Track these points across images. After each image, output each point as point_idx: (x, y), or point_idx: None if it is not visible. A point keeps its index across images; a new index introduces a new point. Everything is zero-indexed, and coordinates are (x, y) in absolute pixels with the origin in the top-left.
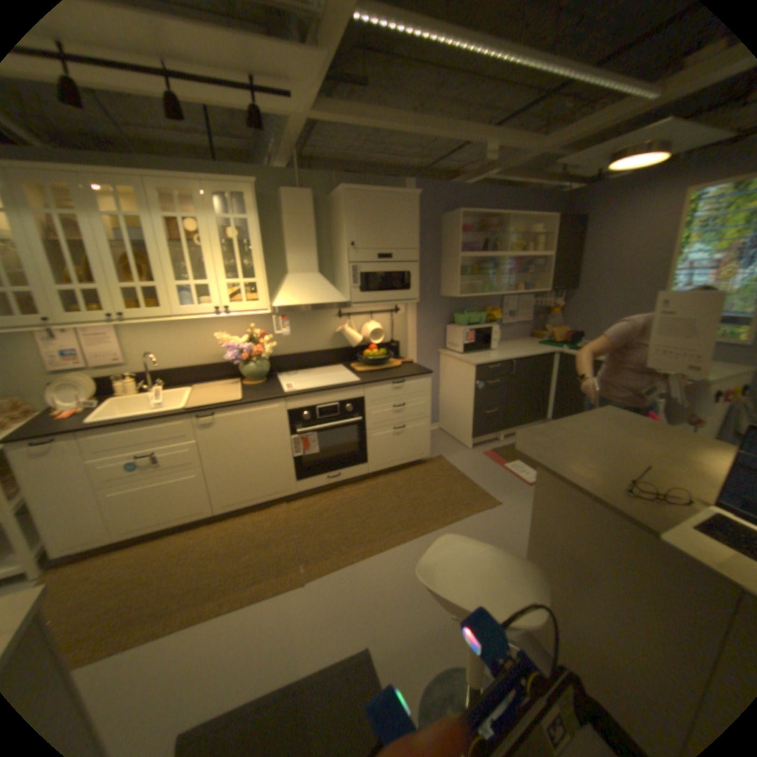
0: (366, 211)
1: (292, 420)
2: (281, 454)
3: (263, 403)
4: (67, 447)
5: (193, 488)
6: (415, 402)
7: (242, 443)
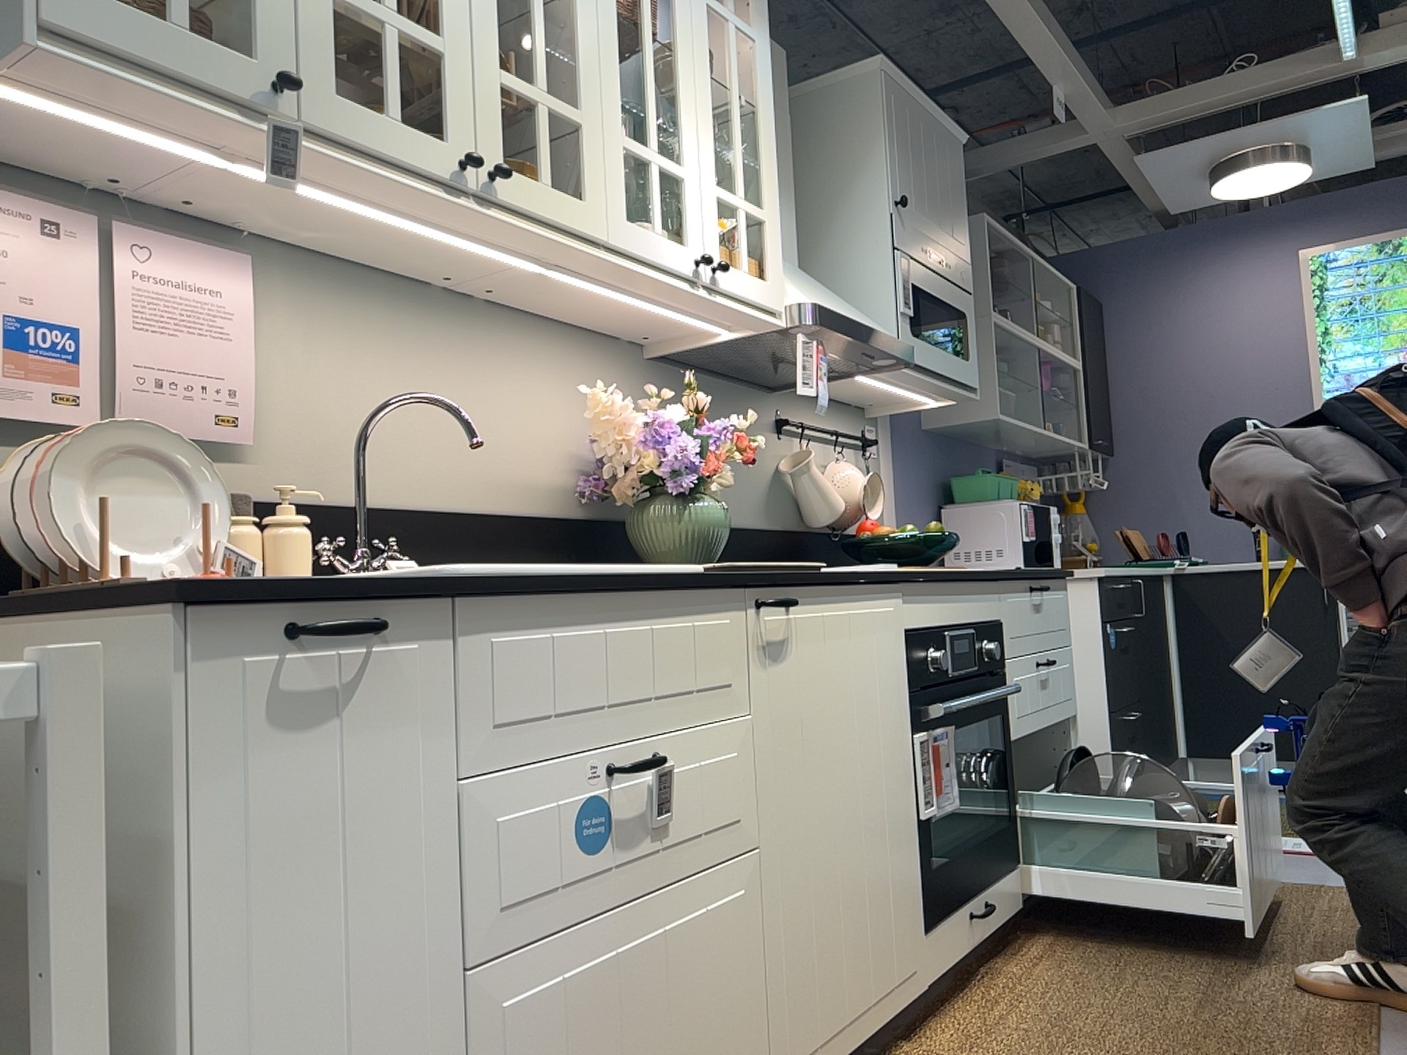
0: (912, 136)
1: (915, 666)
2: (903, 800)
3: (878, 581)
4: (420, 665)
5: (738, 944)
6: (1061, 655)
7: (840, 739)
